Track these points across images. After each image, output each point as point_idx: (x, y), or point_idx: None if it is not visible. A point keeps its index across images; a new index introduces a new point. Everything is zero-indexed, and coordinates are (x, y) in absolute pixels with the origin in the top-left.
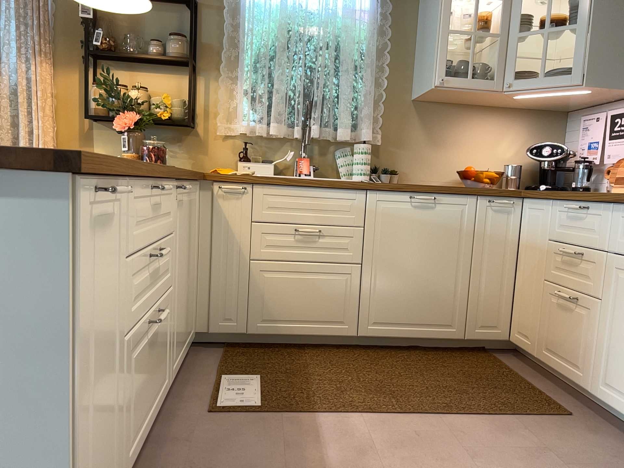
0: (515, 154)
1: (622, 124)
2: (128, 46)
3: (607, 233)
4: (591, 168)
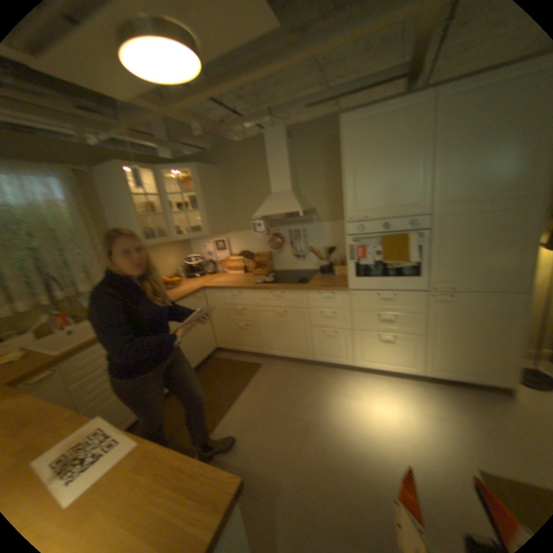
0: (177, 263)
1: (221, 246)
2: None
3: (253, 300)
4: (216, 265)
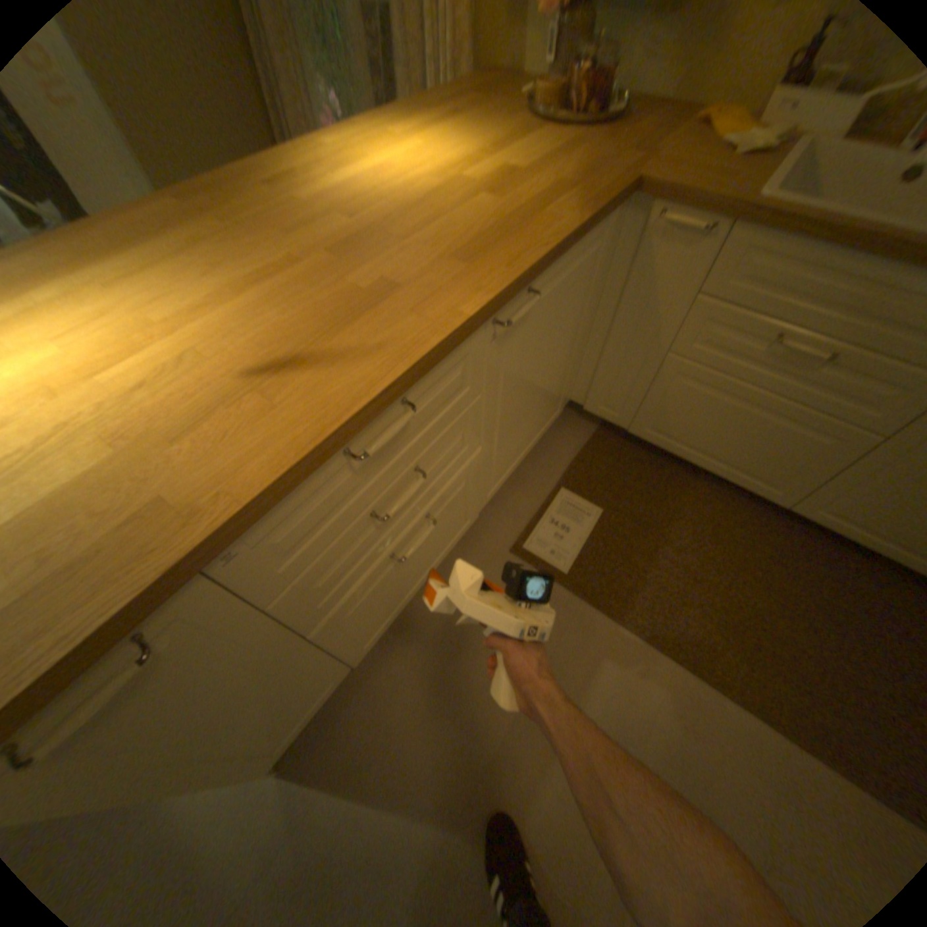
0: None
1: None
2: None
3: None
4: None
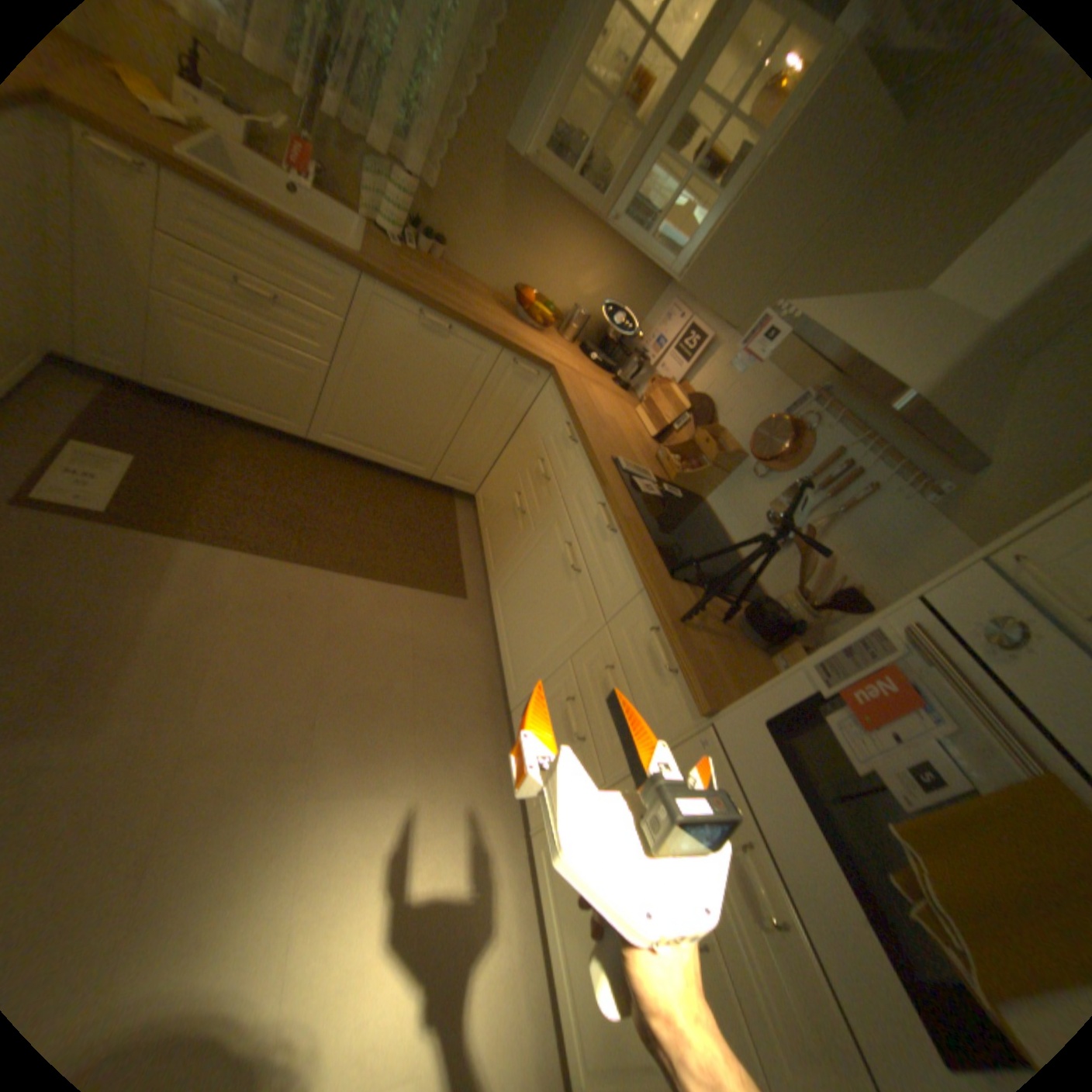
0: (594, 297)
1: (691, 343)
2: None
3: (571, 481)
4: (639, 370)
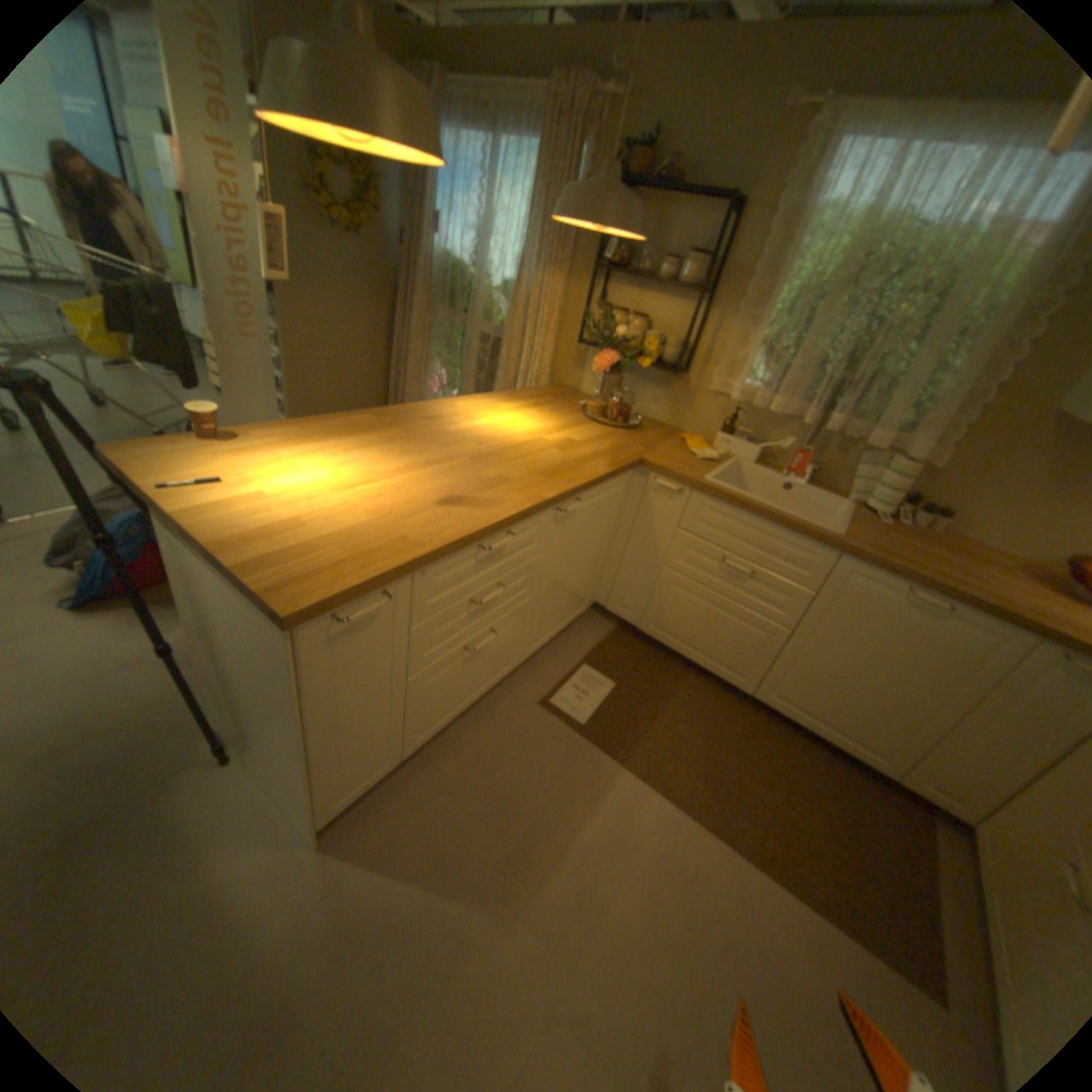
0: None
1: None
2: (643, 255)
3: None
4: None
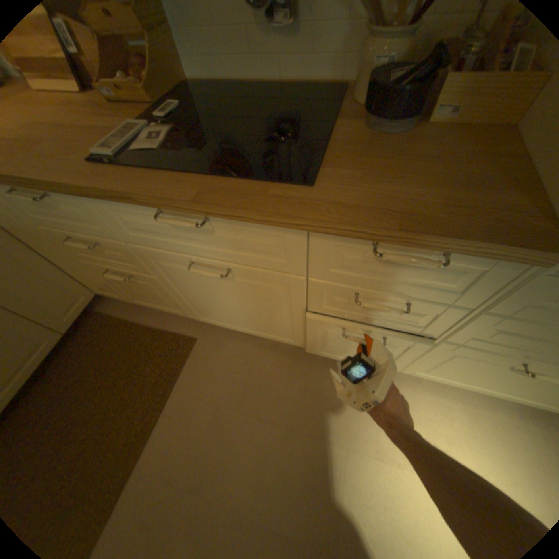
0: None
1: None
2: None
3: (105, 223)
4: None
